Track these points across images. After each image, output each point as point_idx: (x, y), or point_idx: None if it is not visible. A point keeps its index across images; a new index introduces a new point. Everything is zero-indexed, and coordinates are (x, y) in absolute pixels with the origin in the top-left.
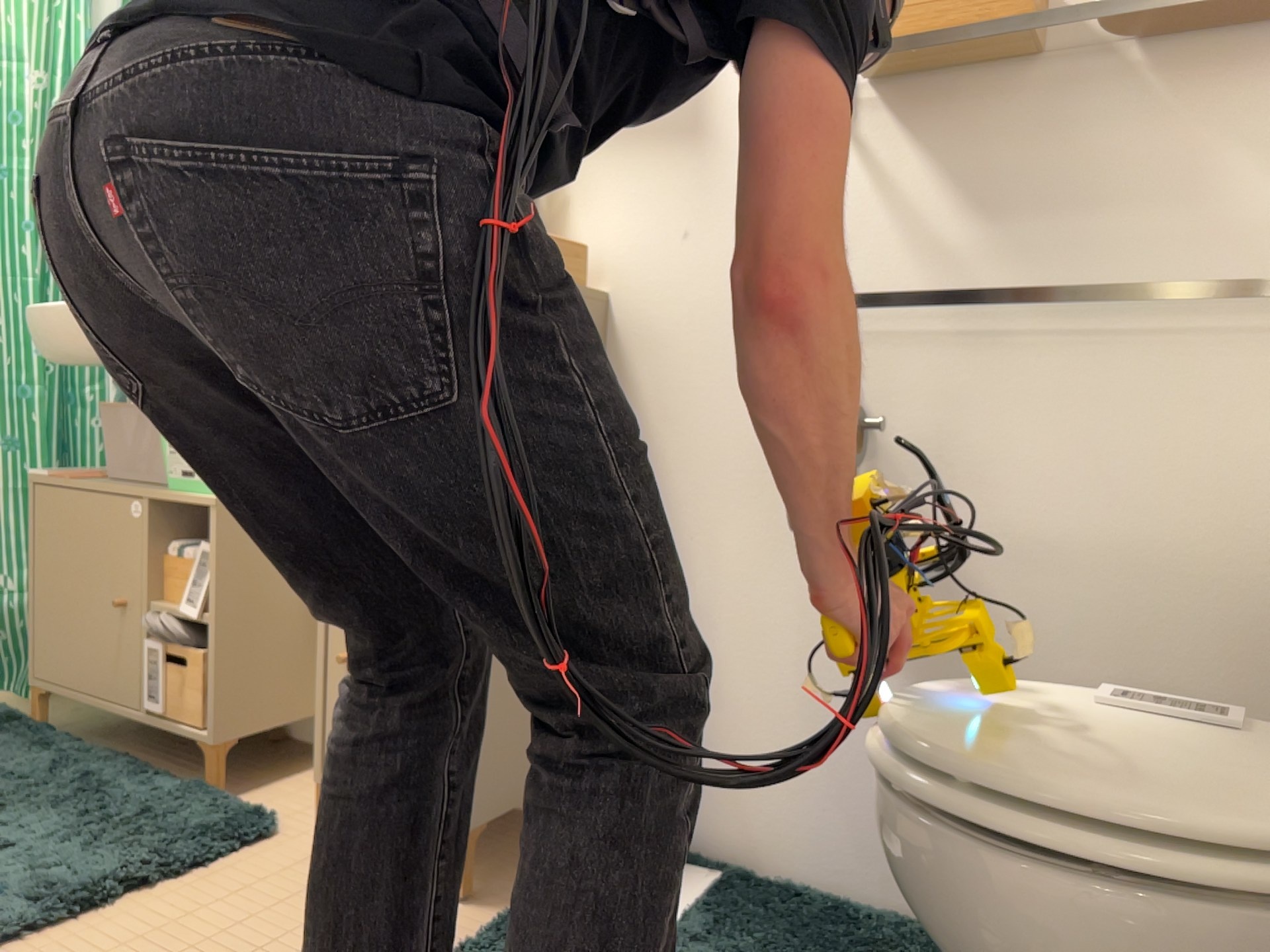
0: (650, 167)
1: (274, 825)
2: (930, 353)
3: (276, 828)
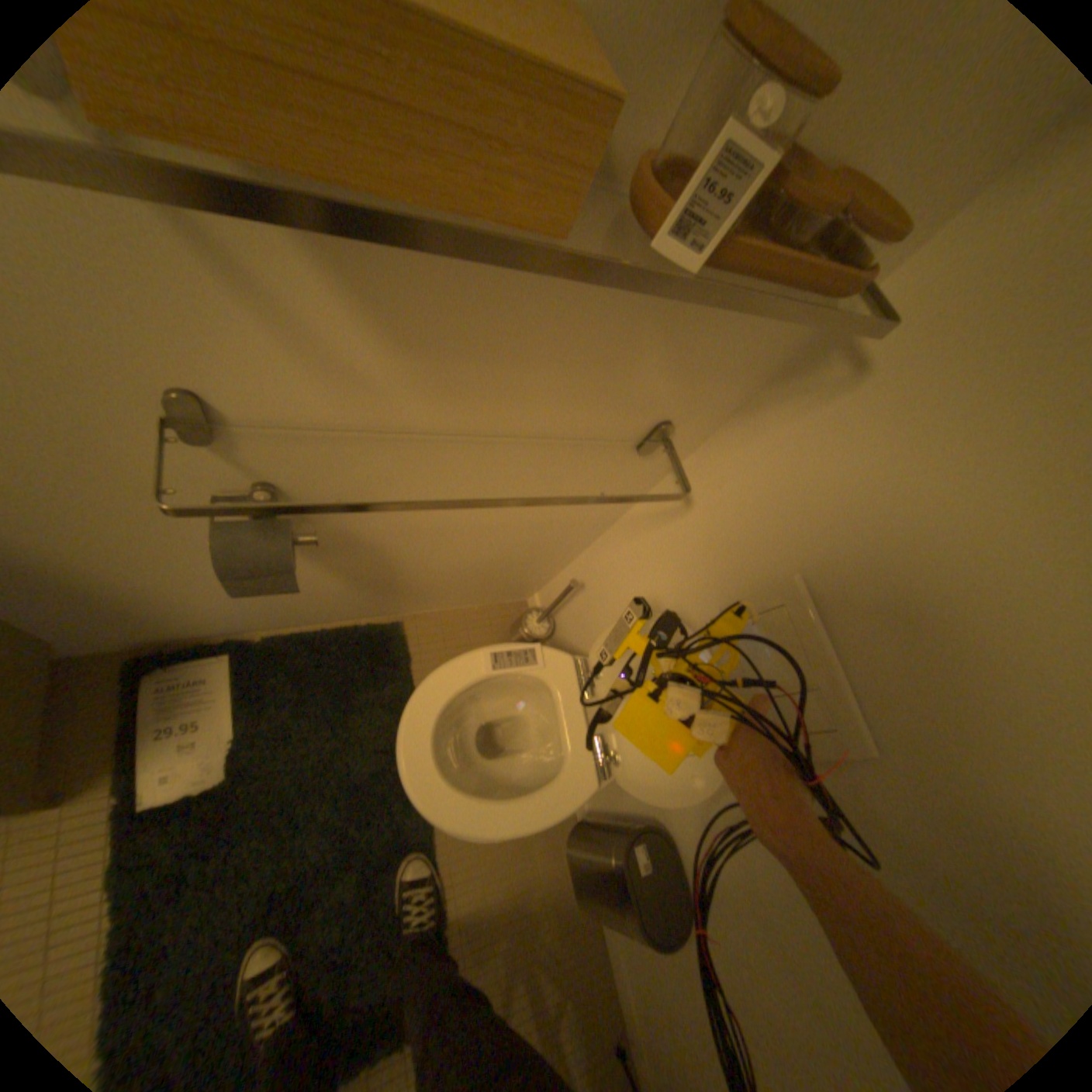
0: None
1: None
2: (349, 451)
3: None
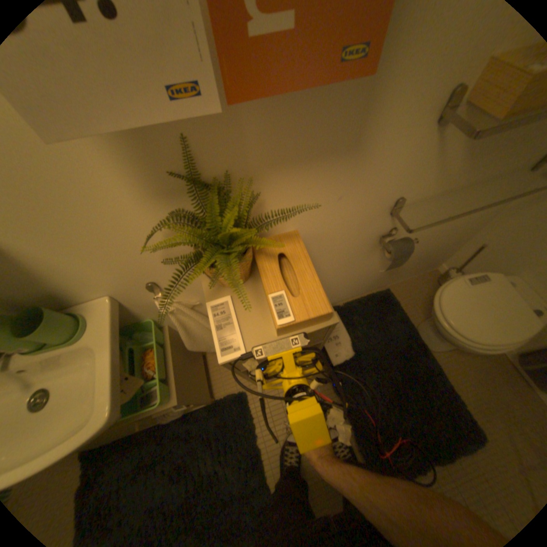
0: (323, 169)
1: (246, 398)
2: (427, 206)
3: (244, 396)
